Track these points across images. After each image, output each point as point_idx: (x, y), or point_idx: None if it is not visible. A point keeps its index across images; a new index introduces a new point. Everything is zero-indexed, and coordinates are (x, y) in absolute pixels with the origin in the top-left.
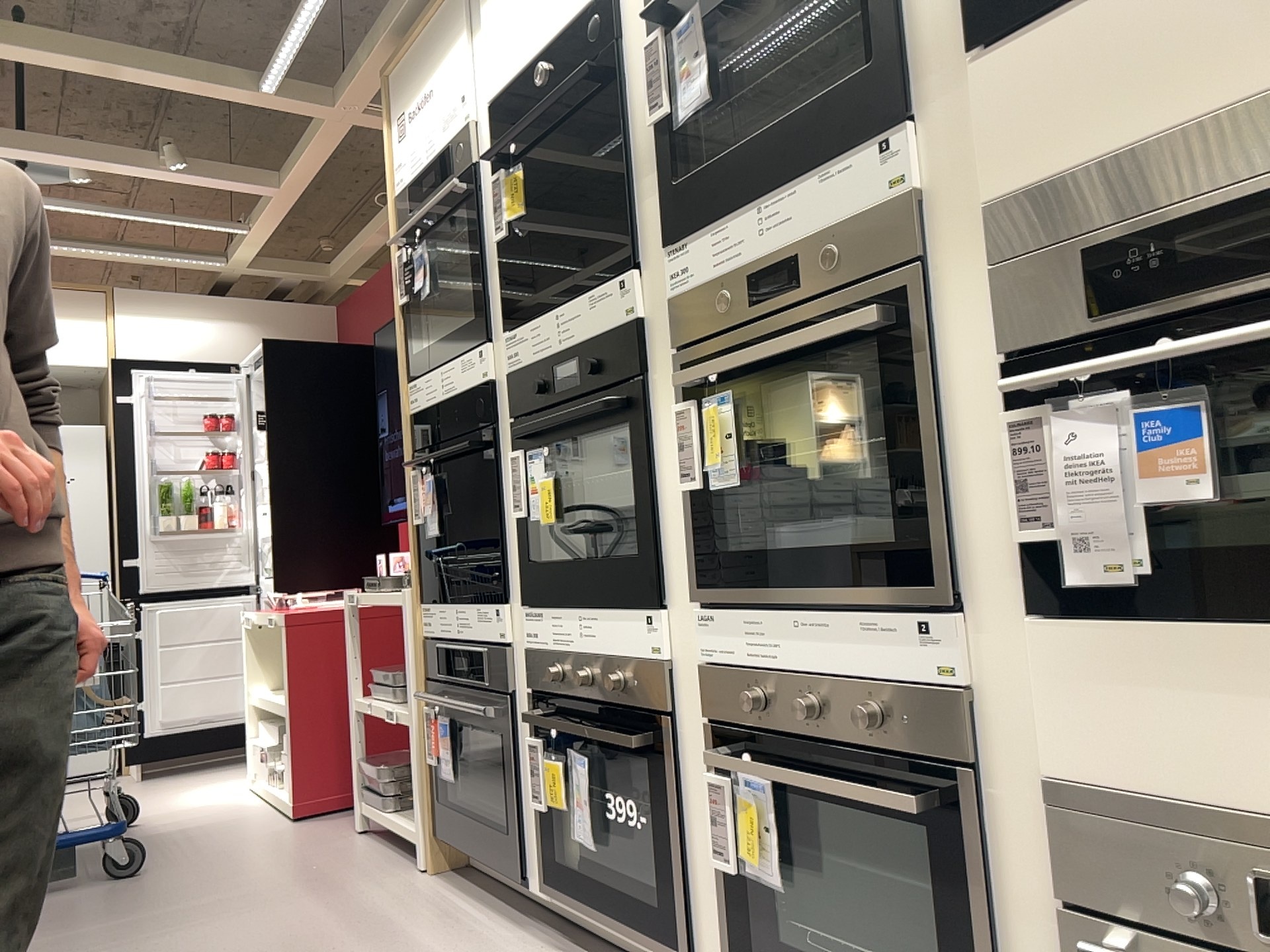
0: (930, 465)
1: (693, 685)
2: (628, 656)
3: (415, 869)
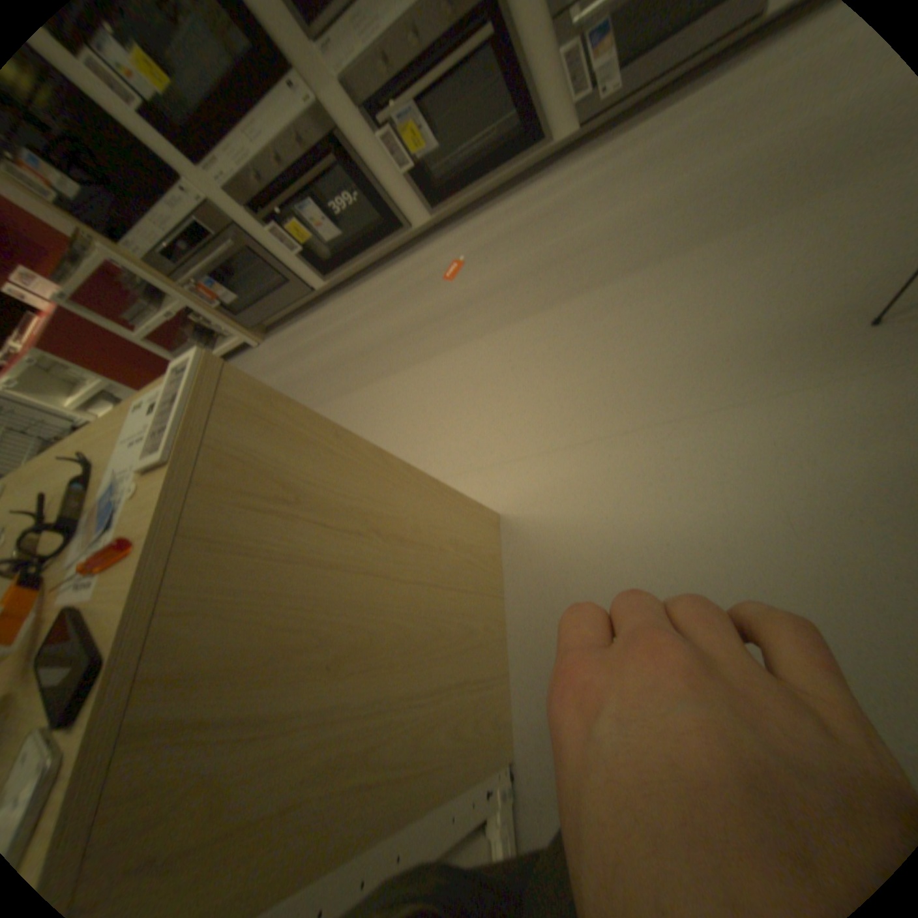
0: None
1: (336, 95)
2: (290, 117)
3: (255, 347)
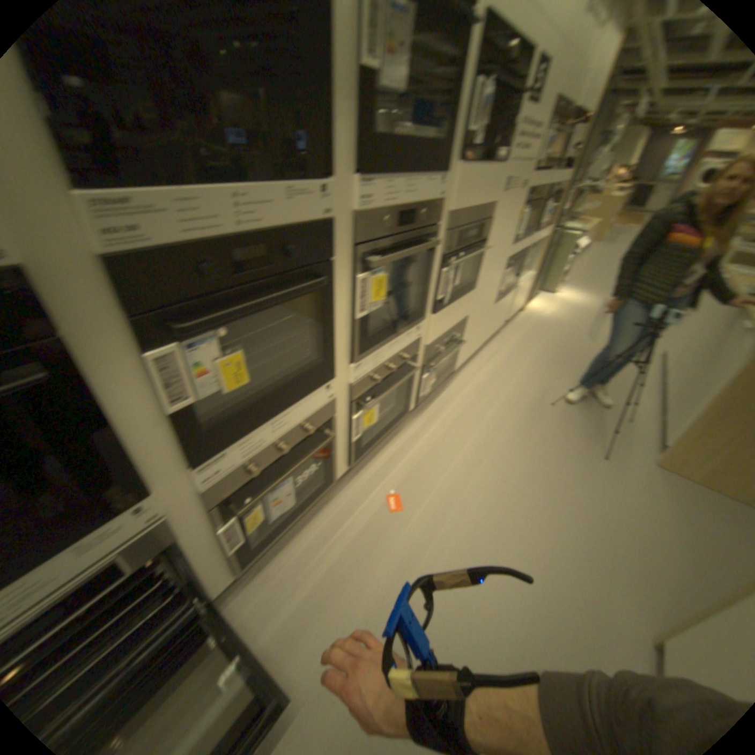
0: (428, 286)
1: (342, 396)
2: (313, 411)
3: None
